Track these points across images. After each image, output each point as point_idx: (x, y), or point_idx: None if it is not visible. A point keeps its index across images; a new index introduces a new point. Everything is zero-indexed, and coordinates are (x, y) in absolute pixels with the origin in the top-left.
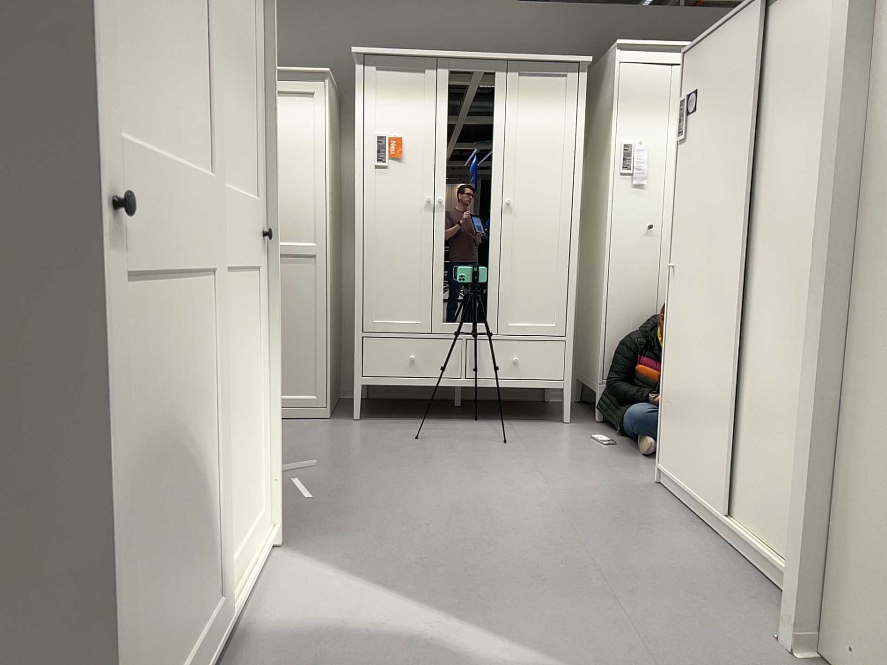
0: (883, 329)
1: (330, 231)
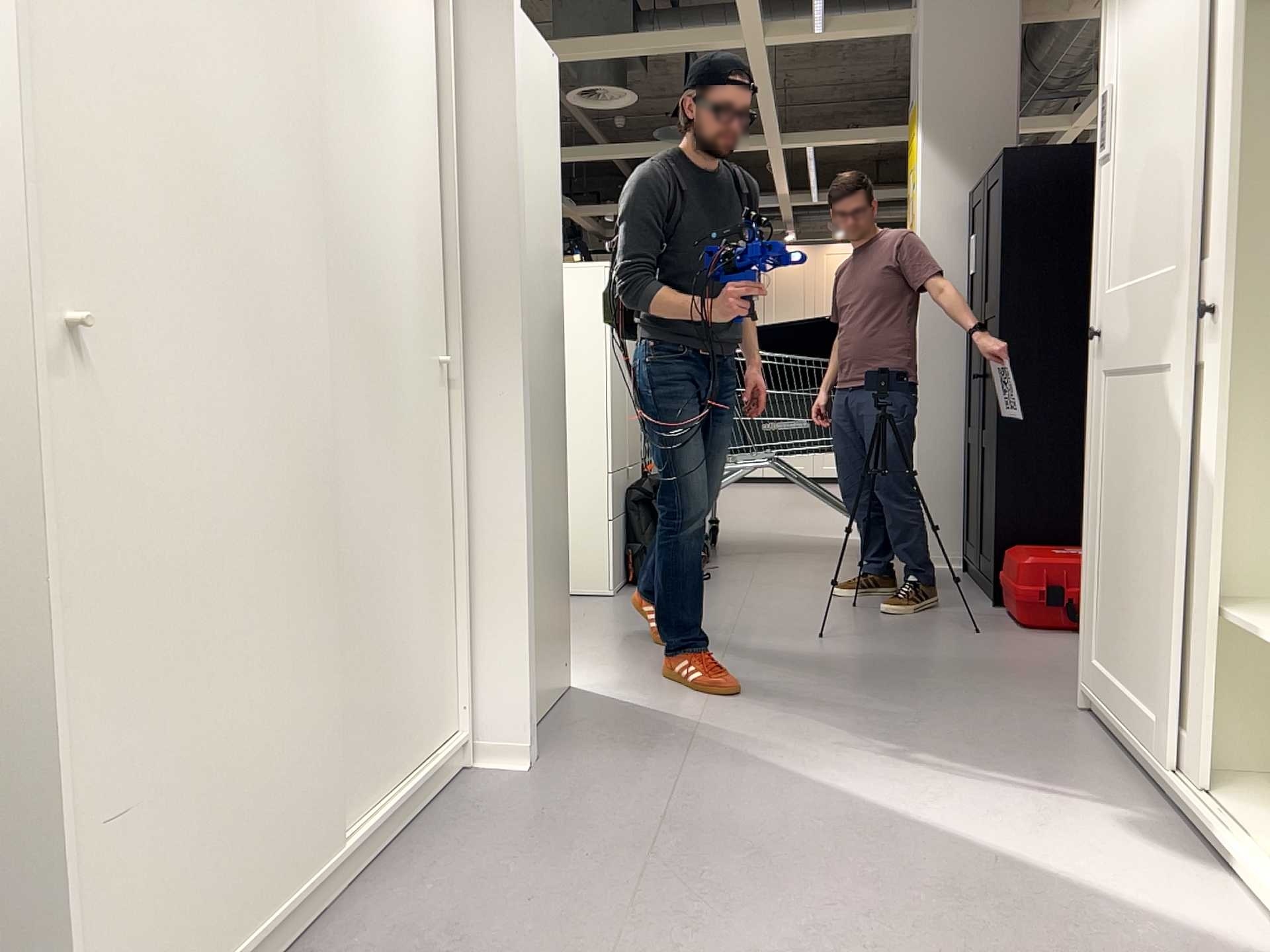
0: (516, 410)
1: None
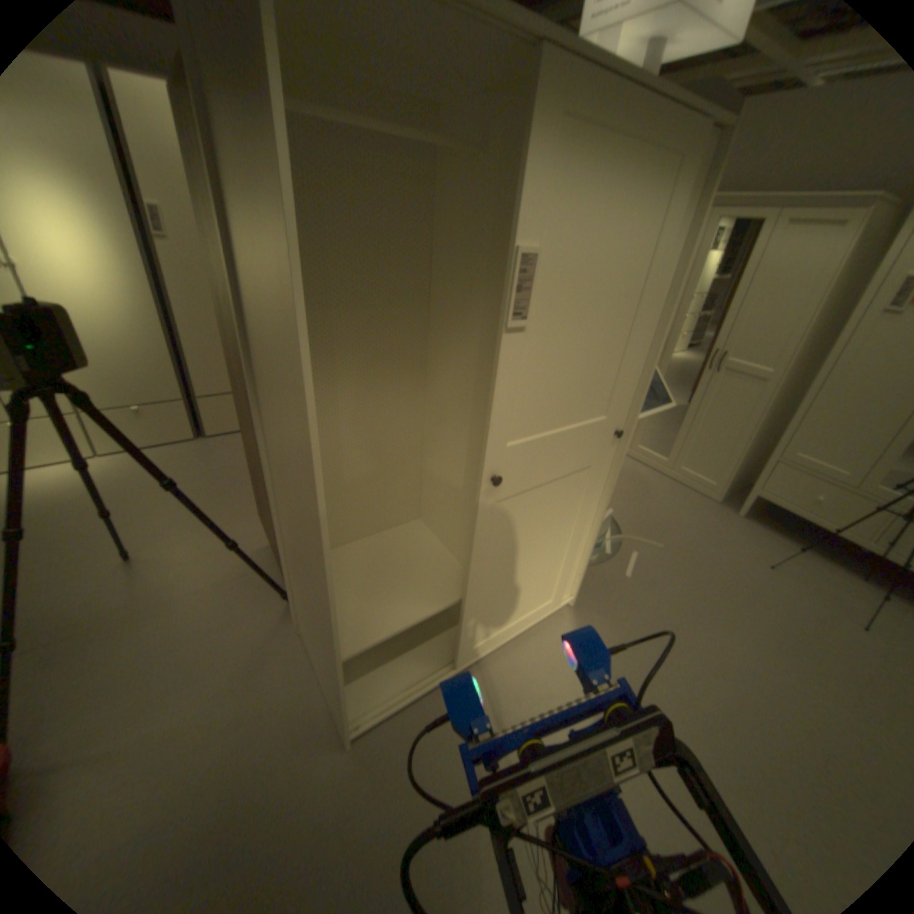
0: None
1: (797, 362)
